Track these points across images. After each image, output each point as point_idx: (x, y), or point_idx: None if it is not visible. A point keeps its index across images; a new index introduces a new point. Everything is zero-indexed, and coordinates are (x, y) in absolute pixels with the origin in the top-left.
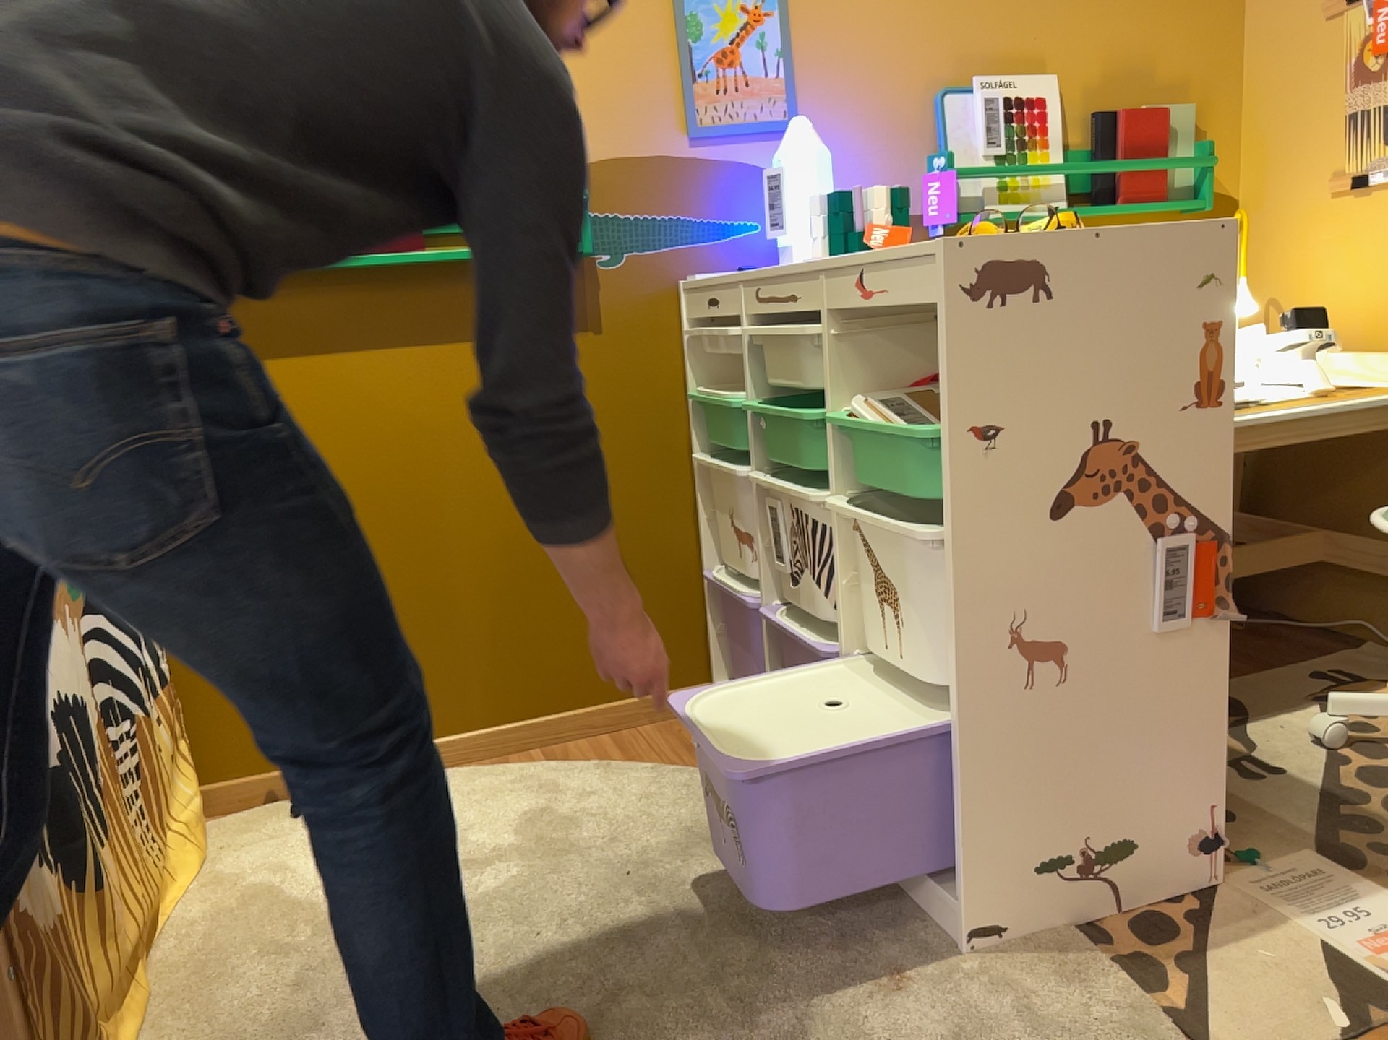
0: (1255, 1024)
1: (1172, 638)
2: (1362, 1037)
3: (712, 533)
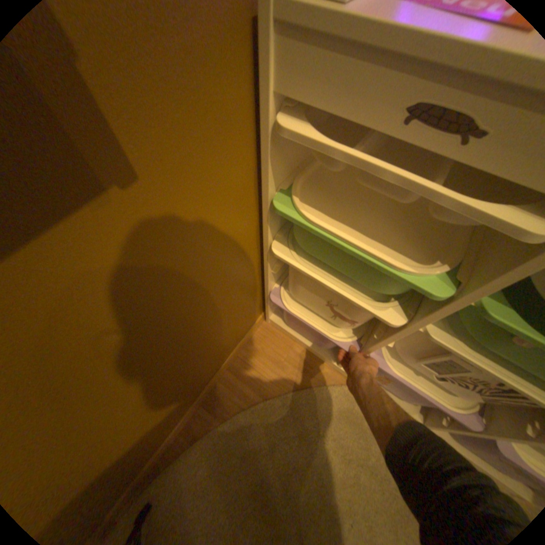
0: None
1: None
2: None
3: (273, 275)
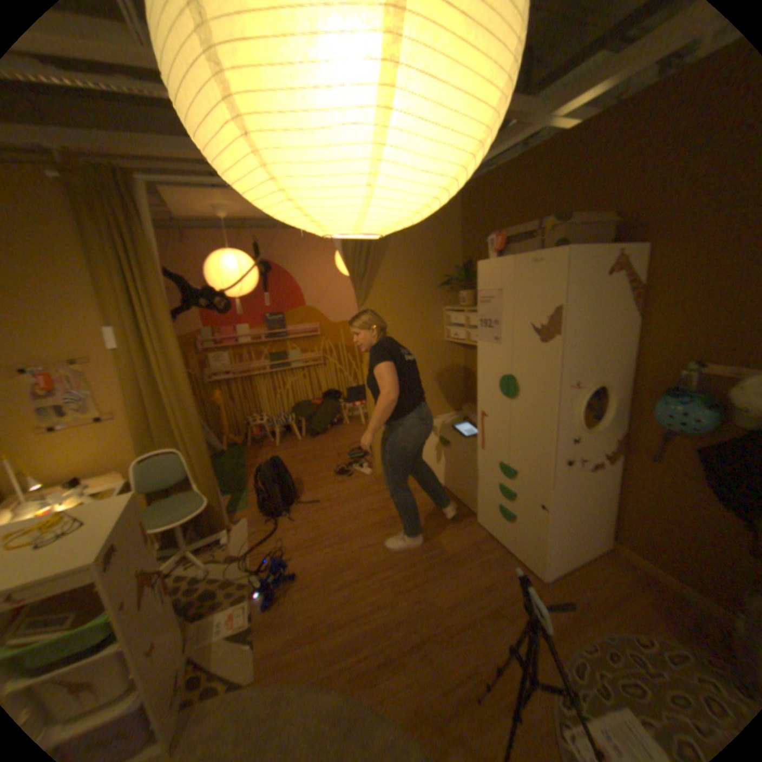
0: (234, 670)
1: (162, 610)
2: (248, 646)
3: None
